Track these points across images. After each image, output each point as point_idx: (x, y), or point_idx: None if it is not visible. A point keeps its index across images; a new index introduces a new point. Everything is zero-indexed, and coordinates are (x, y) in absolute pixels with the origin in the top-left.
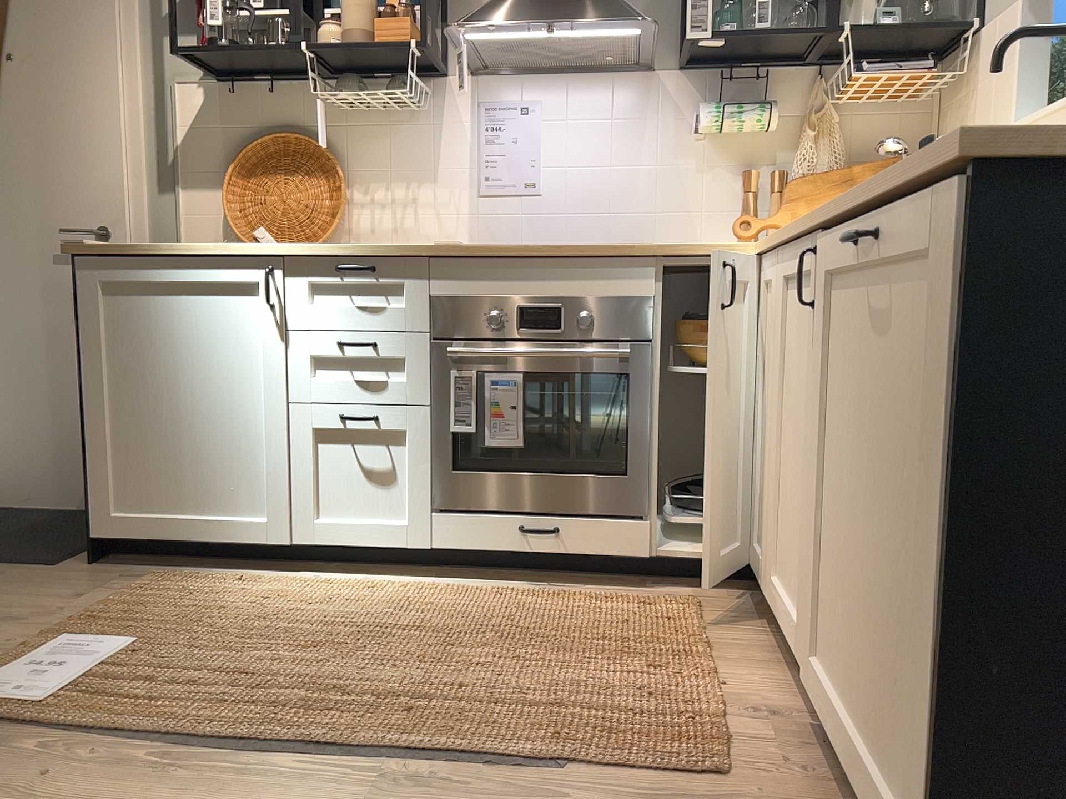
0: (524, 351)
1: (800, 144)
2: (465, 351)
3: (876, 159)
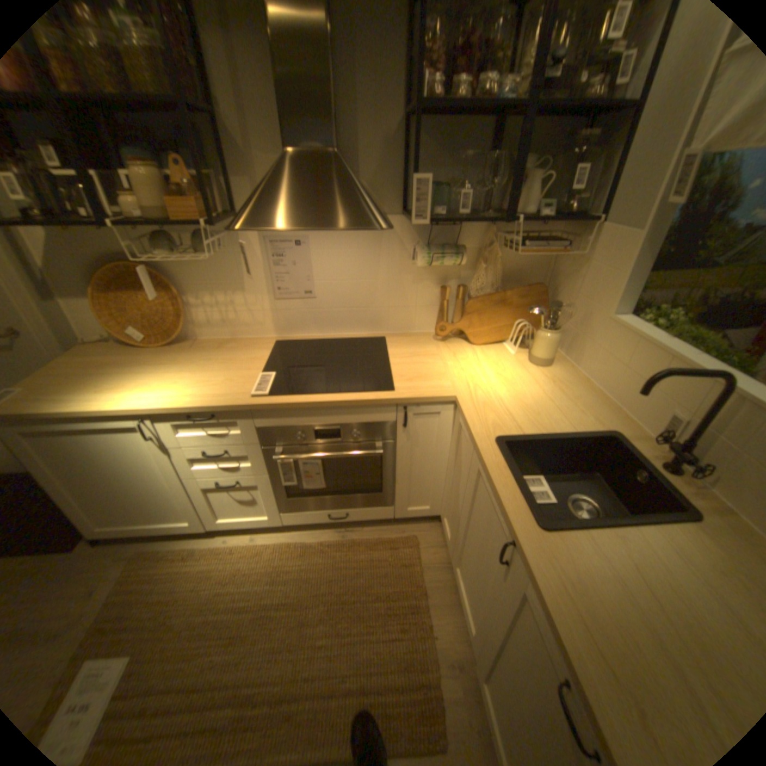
0: (319, 457)
1: (477, 266)
2: (284, 458)
3: (520, 275)
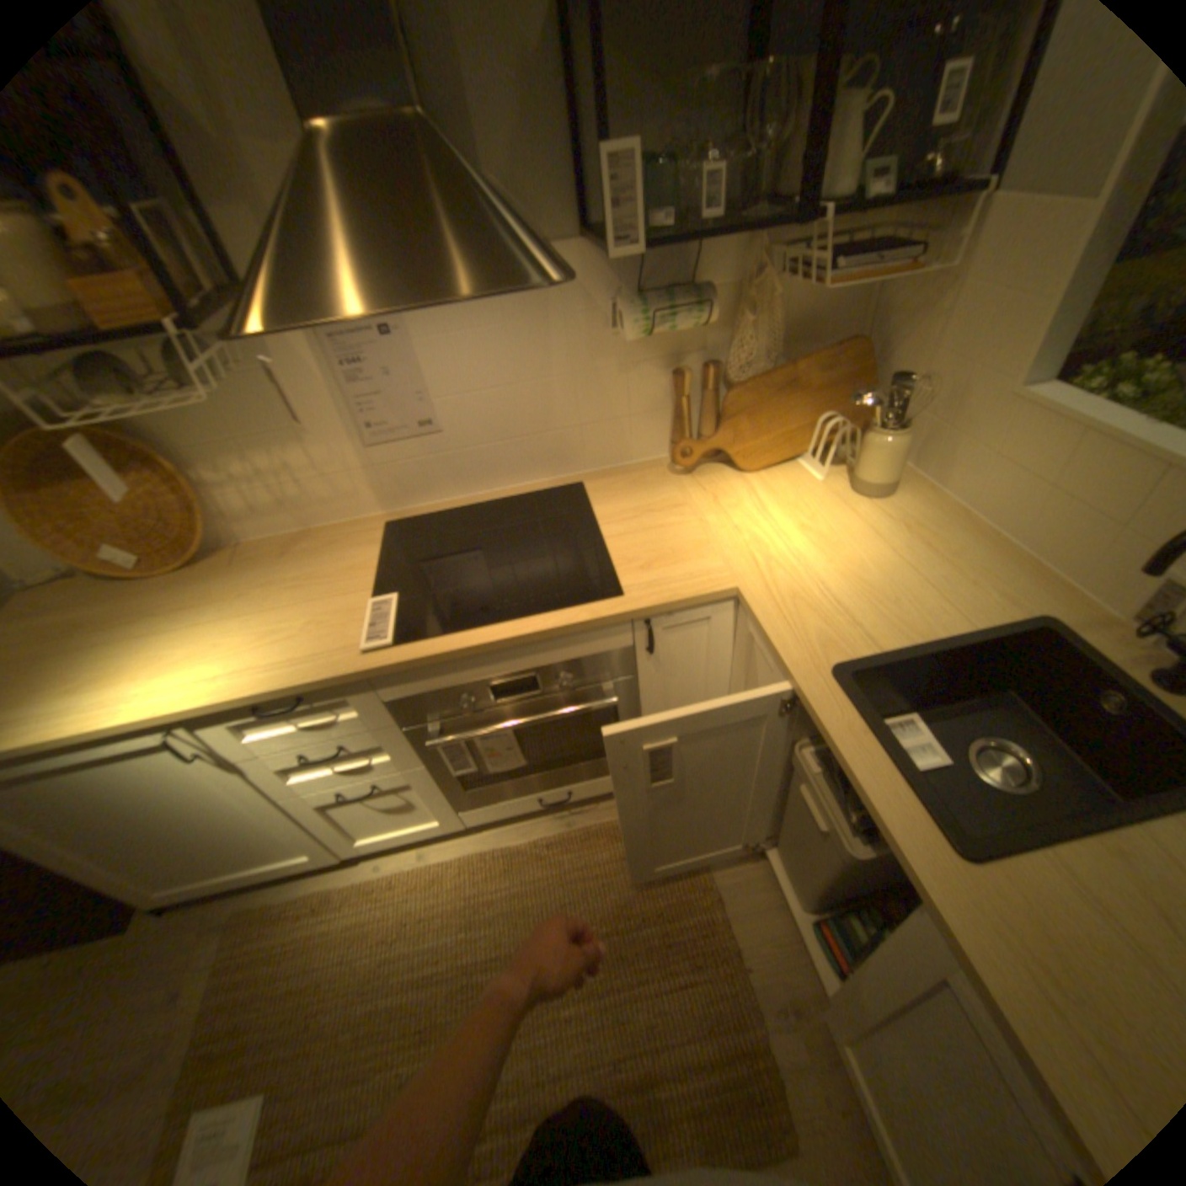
0: (508, 729)
1: (736, 318)
2: (445, 742)
3: (817, 323)
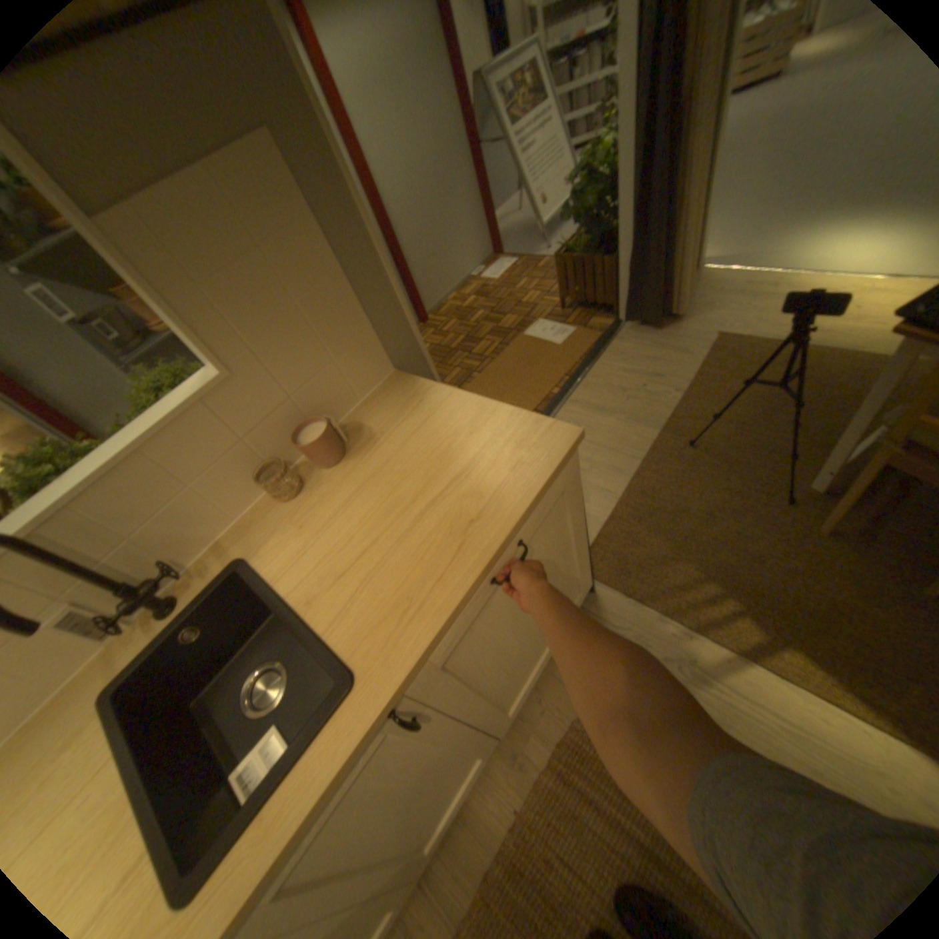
0: None
1: None
2: None
3: None
